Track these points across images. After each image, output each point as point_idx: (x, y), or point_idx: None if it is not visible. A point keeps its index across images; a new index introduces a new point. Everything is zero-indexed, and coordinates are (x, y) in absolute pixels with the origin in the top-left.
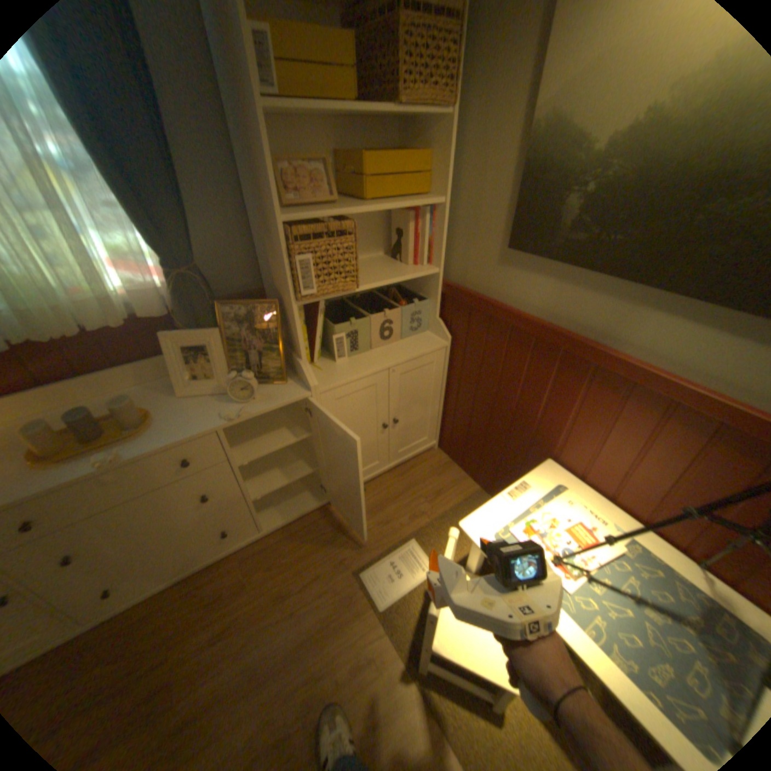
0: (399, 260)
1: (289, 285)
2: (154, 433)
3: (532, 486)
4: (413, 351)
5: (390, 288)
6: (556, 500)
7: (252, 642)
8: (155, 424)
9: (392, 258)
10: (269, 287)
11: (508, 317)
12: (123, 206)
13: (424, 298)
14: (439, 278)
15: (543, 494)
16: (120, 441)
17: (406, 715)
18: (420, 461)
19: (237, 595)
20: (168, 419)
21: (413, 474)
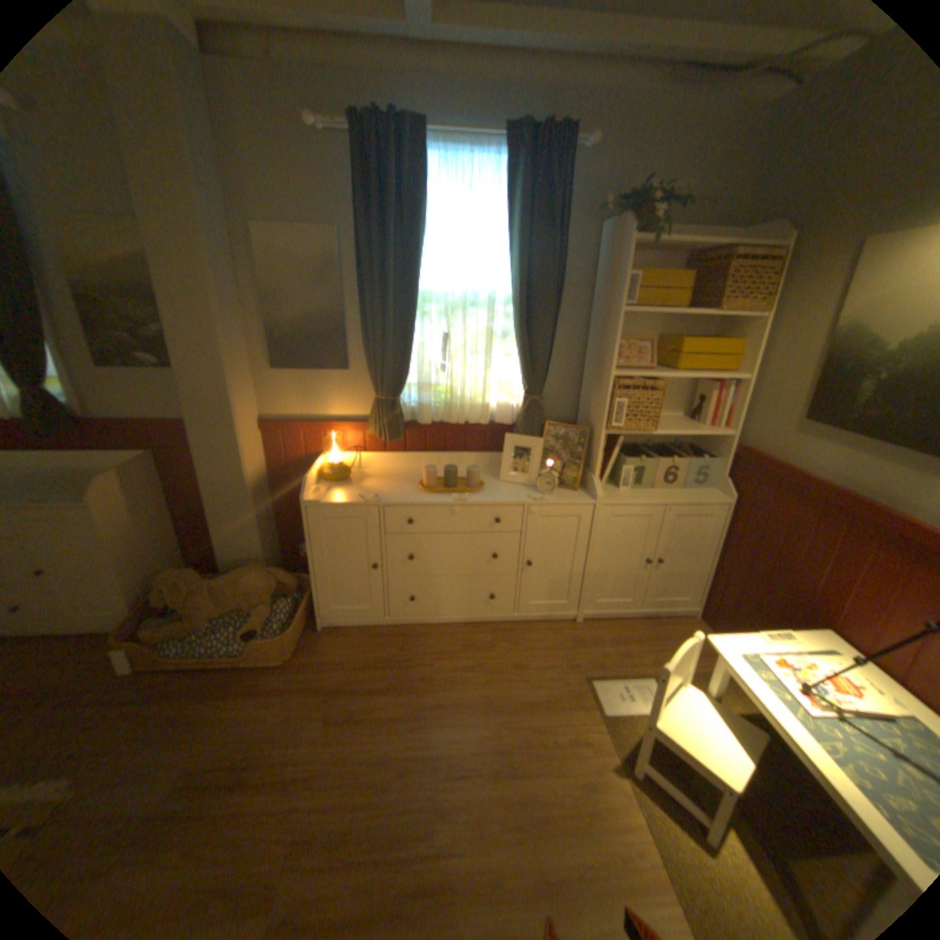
0: (696, 421)
1: (603, 418)
2: (485, 495)
3: (799, 641)
4: (694, 499)
5: (683, 445)
6: (824, 659)
7: (493, 685)
8: (485, 491)
9: (690, 419)
10: (582, 421)
11: (799, 479)
12: (519, 357)
13: (715, 457)
14: (734, 440)
15: (811, 651)
16: (465, 493)
17: (615, 797)
18: (677, 623)
19: (486, 651)
20: (493, 490)
21: (666, 631)
